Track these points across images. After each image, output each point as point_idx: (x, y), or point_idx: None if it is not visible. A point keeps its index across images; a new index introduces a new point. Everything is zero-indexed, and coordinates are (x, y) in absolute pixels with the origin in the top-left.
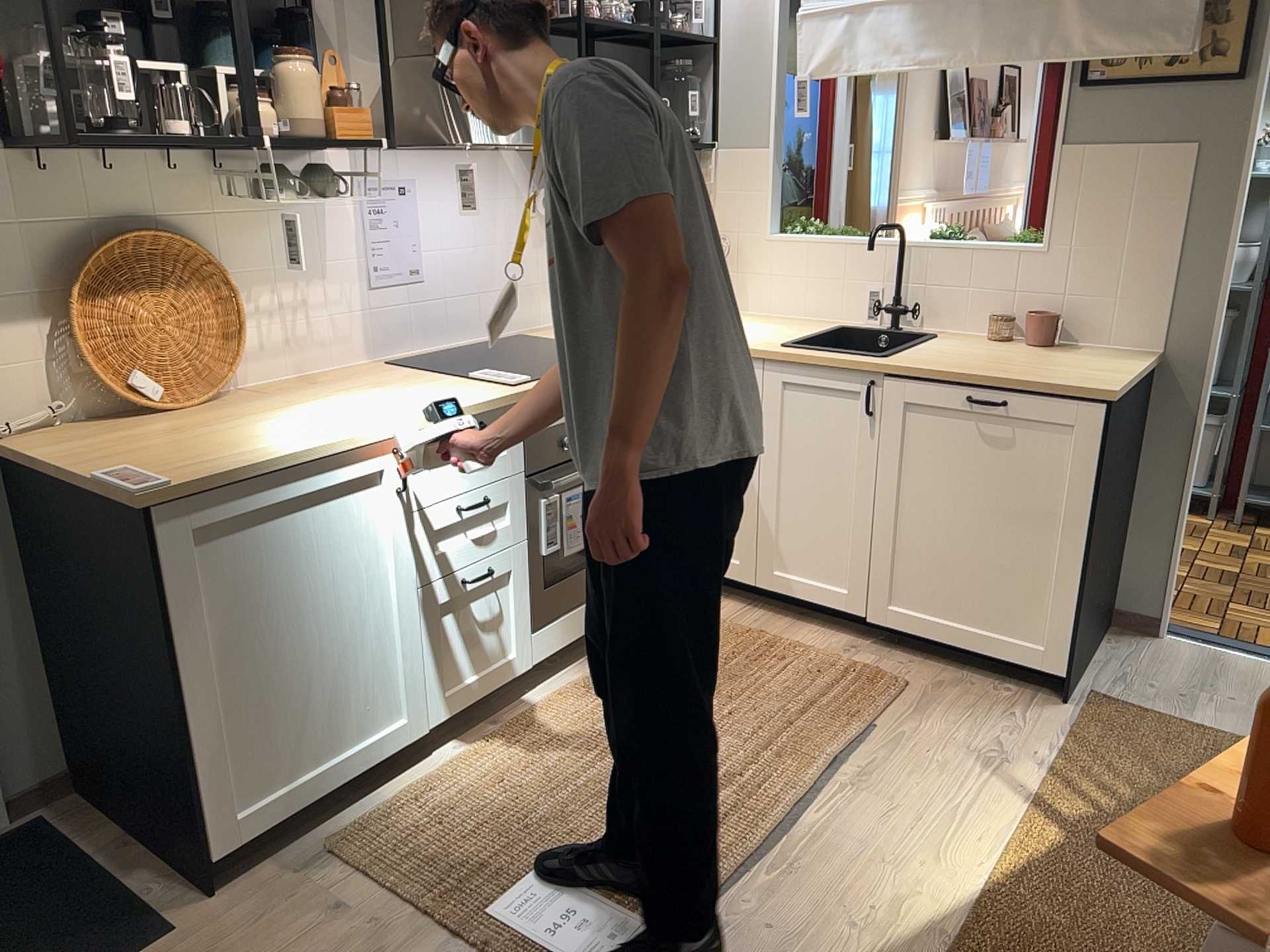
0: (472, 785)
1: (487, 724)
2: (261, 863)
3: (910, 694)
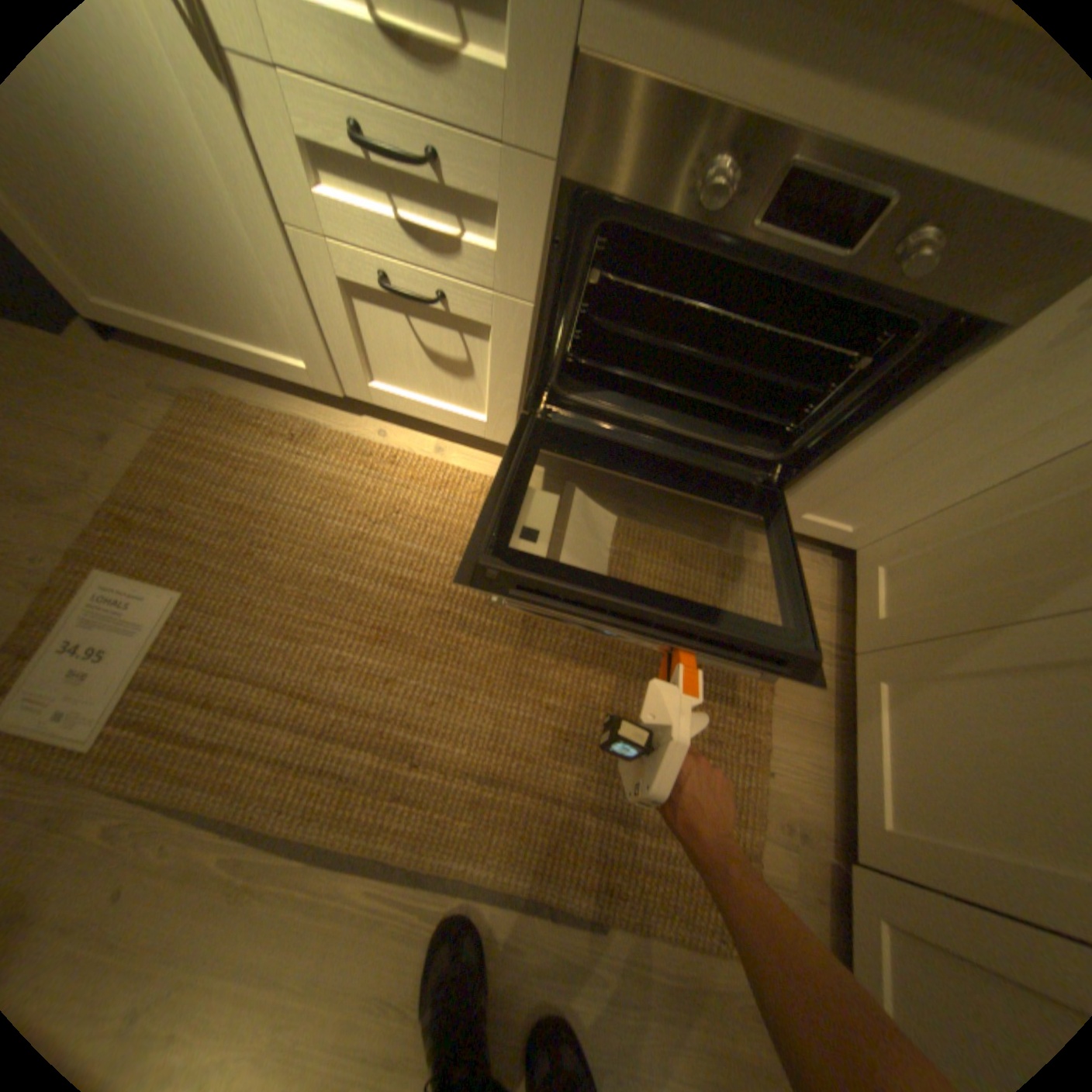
0: (310, 471)
1: (435, 442)
2: (156, 352)
3: (711, 966)
